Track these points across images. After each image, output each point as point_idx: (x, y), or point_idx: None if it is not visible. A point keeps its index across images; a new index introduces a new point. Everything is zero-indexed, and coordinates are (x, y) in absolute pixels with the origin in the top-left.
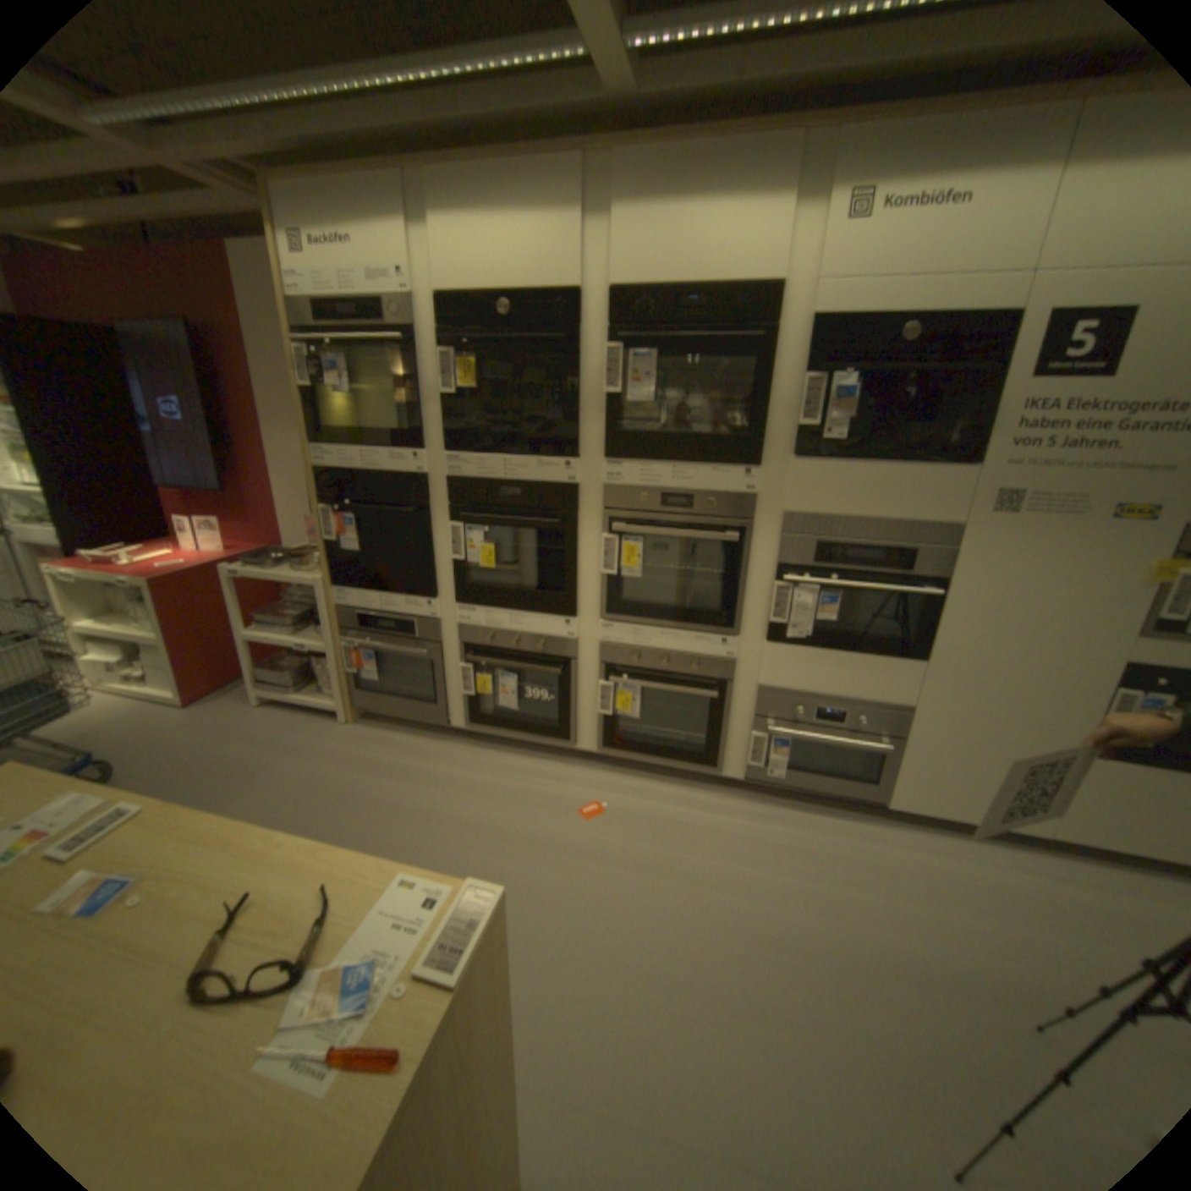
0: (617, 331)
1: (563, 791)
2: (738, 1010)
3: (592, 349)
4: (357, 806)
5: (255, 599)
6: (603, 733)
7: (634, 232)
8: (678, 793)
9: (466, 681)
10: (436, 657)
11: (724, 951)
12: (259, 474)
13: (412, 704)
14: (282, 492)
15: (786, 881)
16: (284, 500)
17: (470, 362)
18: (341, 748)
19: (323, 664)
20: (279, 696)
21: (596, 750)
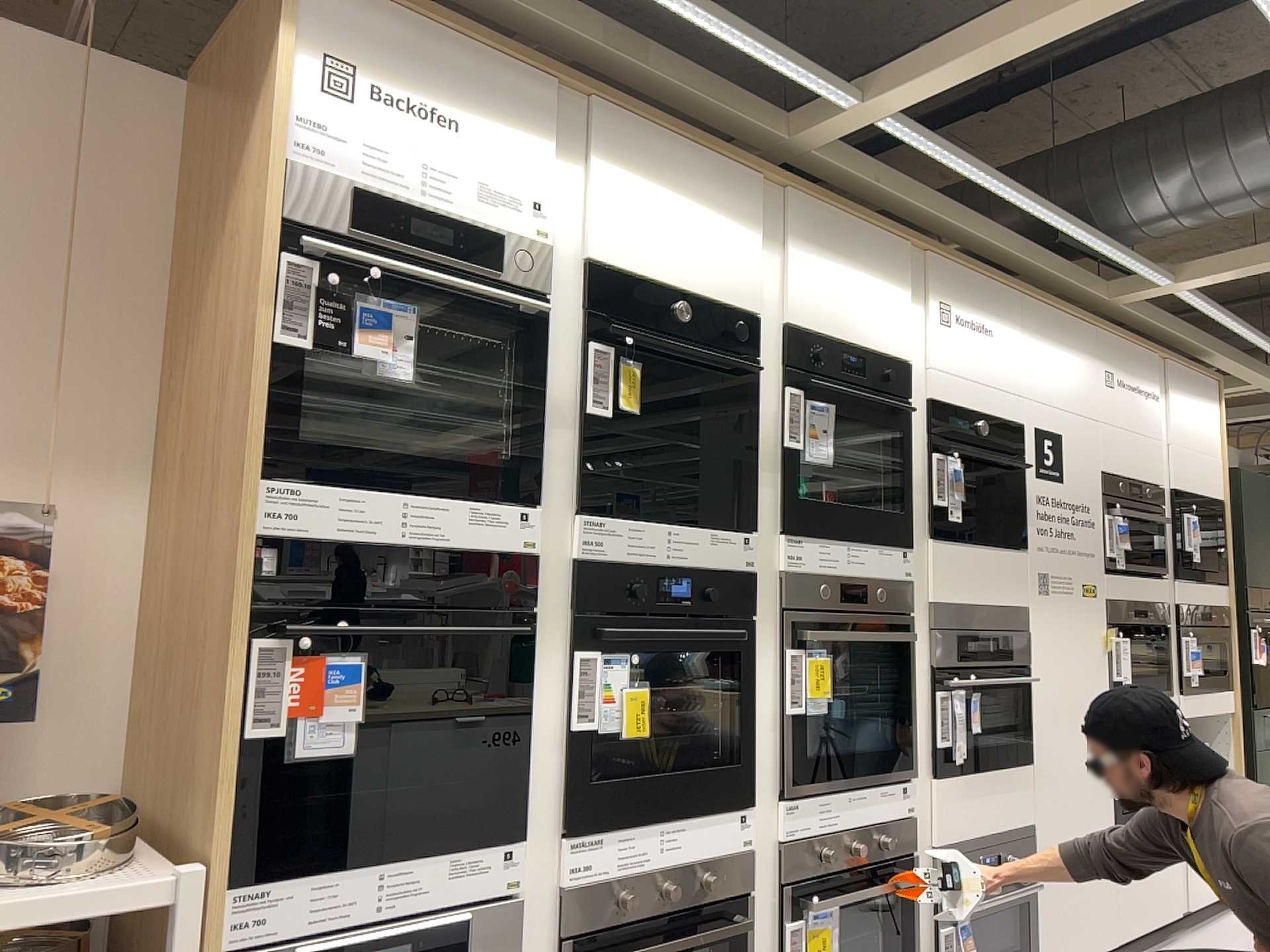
0: (791, 376)
1: None
2: None
3: (768, 390)
4: None
5: None
6: None
7: (801, 281)
8: None
9: None
10: None
11: None
12: None
13: None
14: None
15: None
16: None
17: (638, 374)
18: None
19: None
20: None
21: None
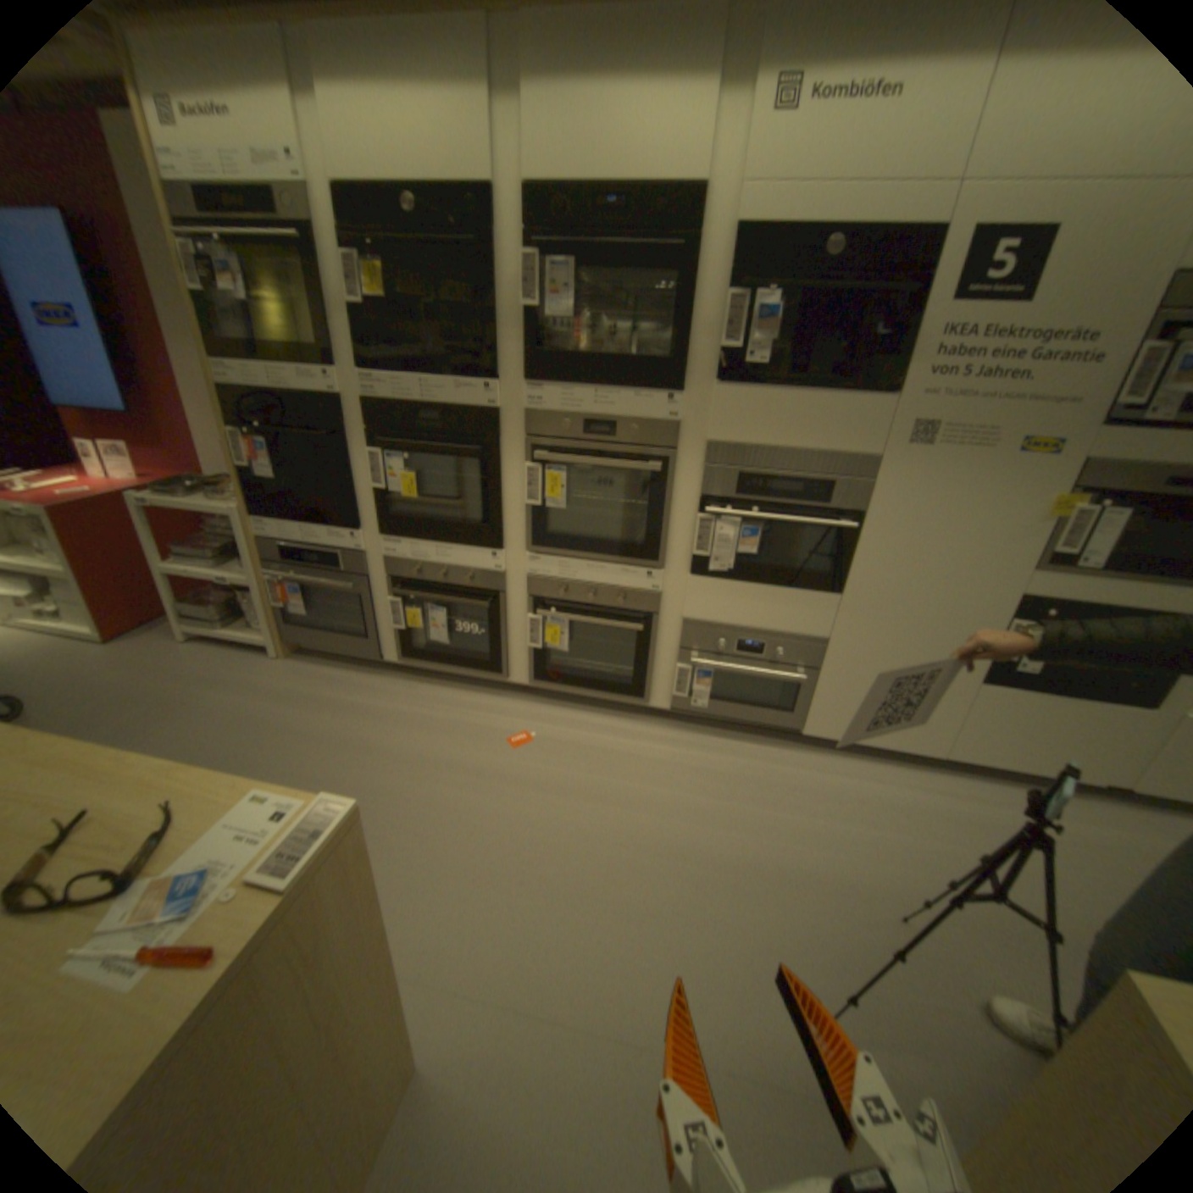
0: (531, 236)
1: (494, 722)
2: (637, 912)
3: (505, 256)
4: (284, 738)
5: (176, 531)
6: (535, 666)
7: (546, 118)
8: (606, 722)
9: (396, 615)
10: (363, 591)
11: (631, 862)
12: (169, 395)
13: (344, 639)
14: (197, 415)
15: (698, 800)
16: (199, 424)
17: (375, 267)
18: (271, 682)
19: (249, 598)
20: (207, 632)
21: (528, 682)
